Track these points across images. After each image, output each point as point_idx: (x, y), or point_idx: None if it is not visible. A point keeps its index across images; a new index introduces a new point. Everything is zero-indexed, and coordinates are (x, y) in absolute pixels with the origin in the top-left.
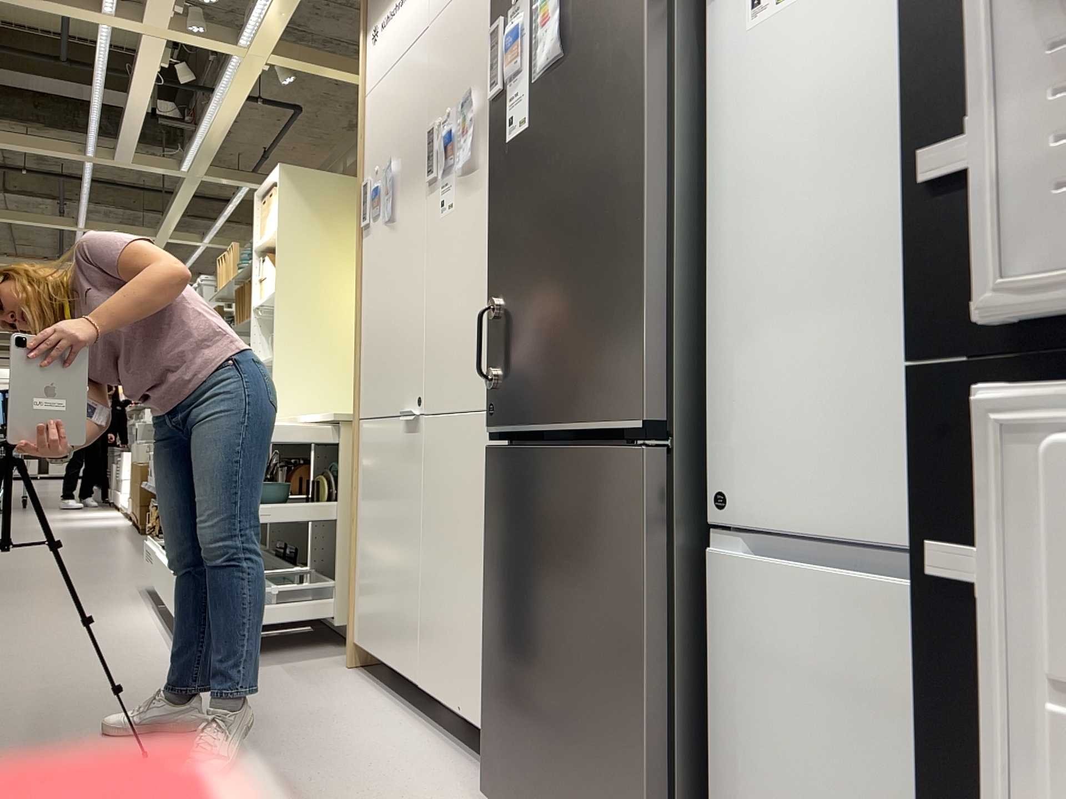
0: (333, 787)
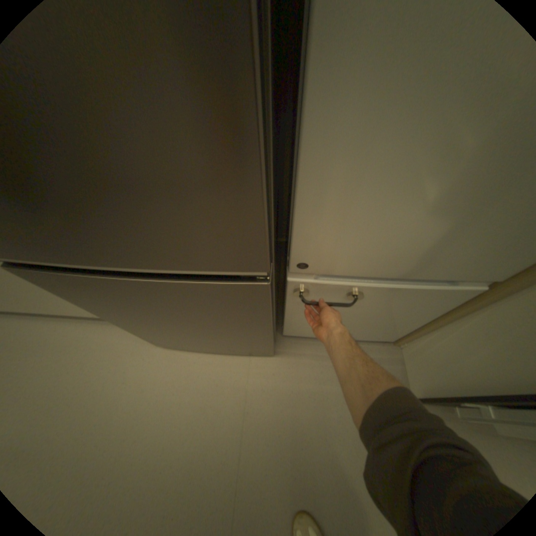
0: (81, 396)
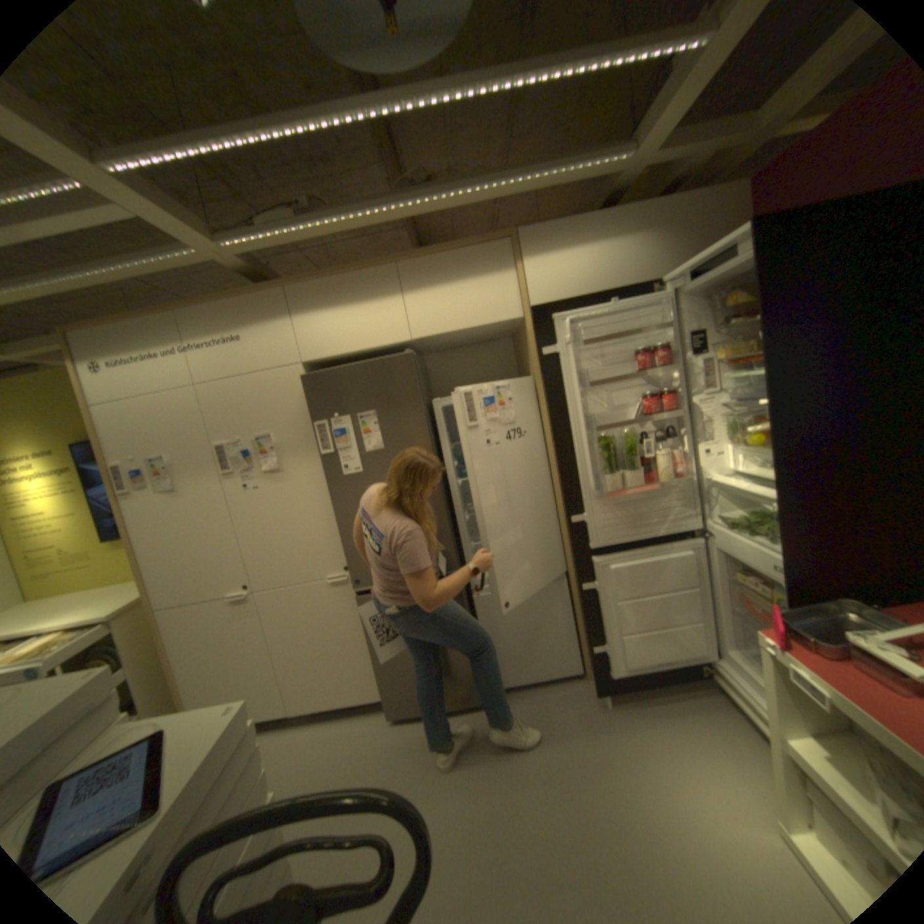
0: (321, 775)
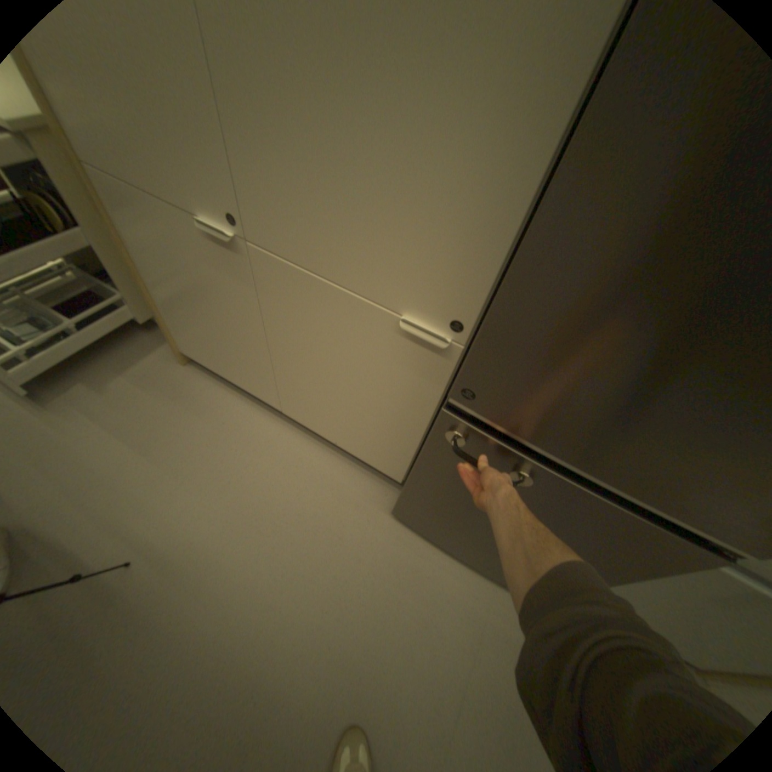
0: (291, 529)
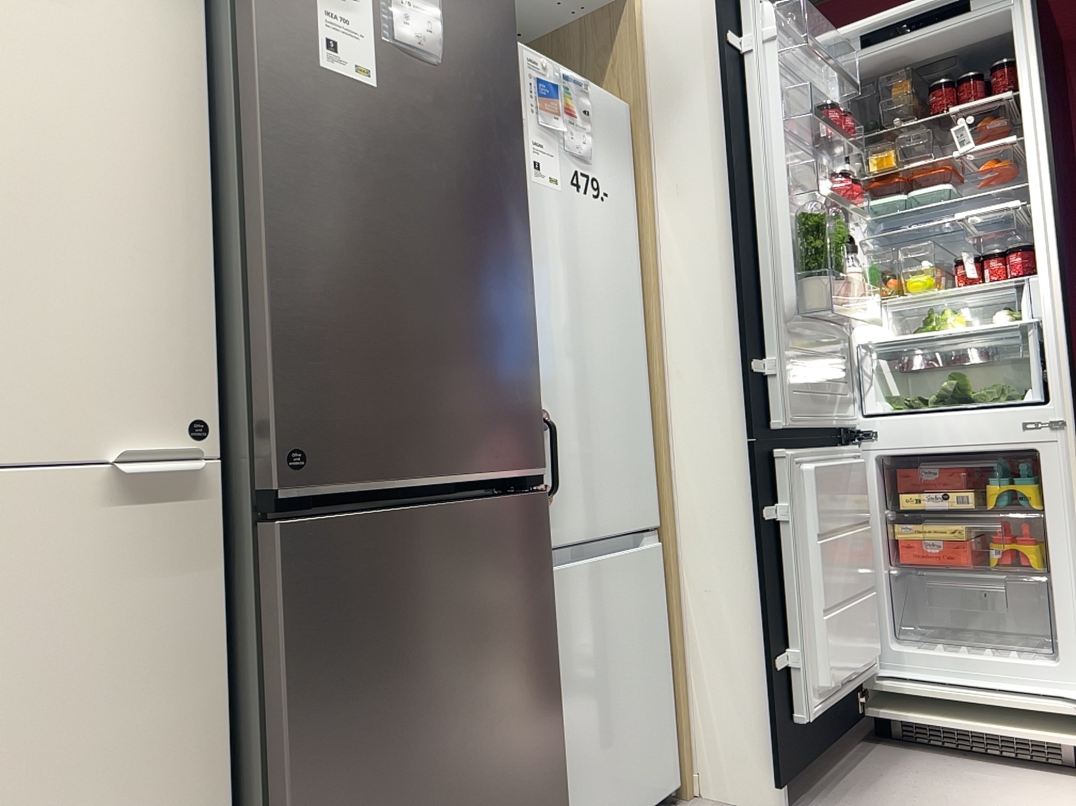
0: None
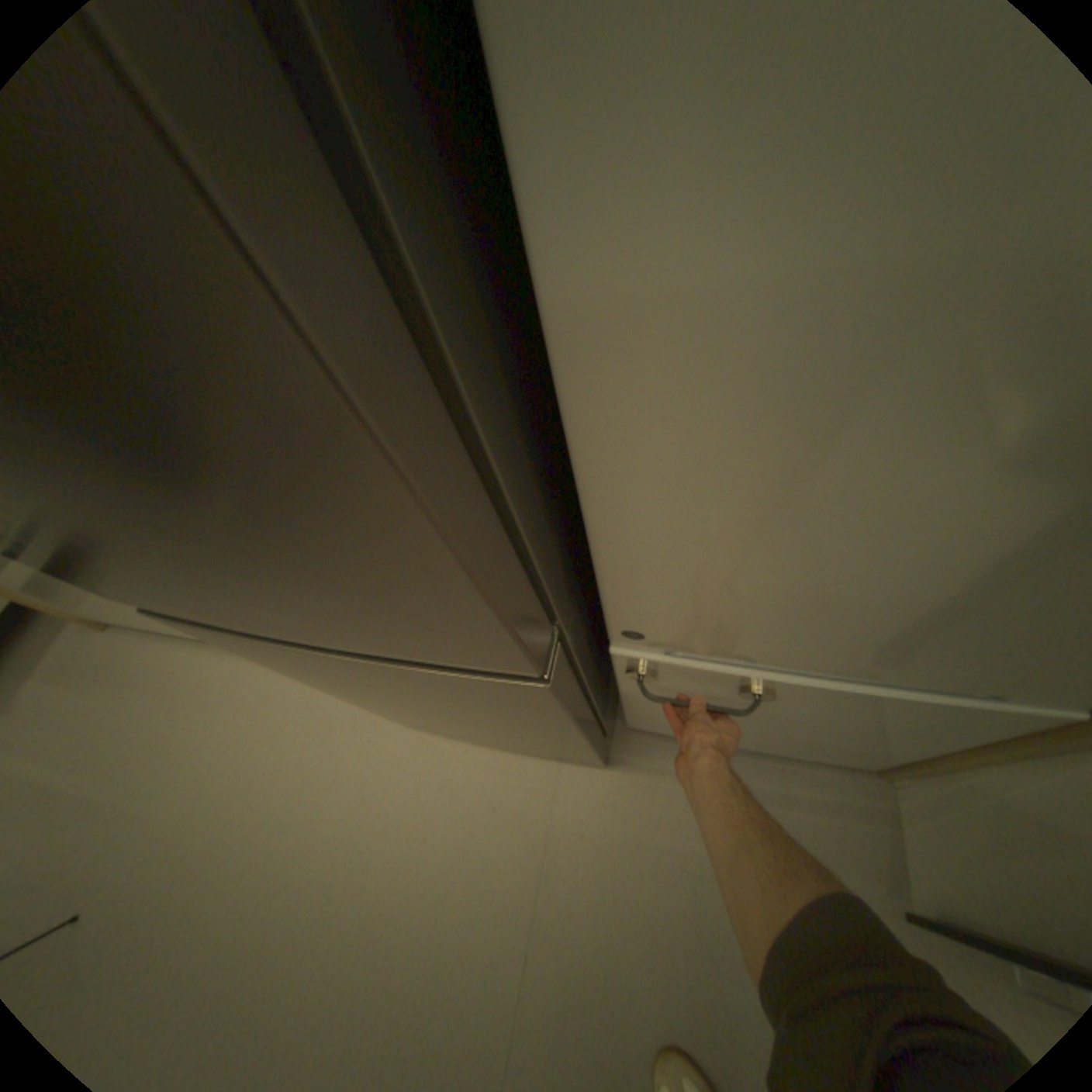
0: (267, 795)
